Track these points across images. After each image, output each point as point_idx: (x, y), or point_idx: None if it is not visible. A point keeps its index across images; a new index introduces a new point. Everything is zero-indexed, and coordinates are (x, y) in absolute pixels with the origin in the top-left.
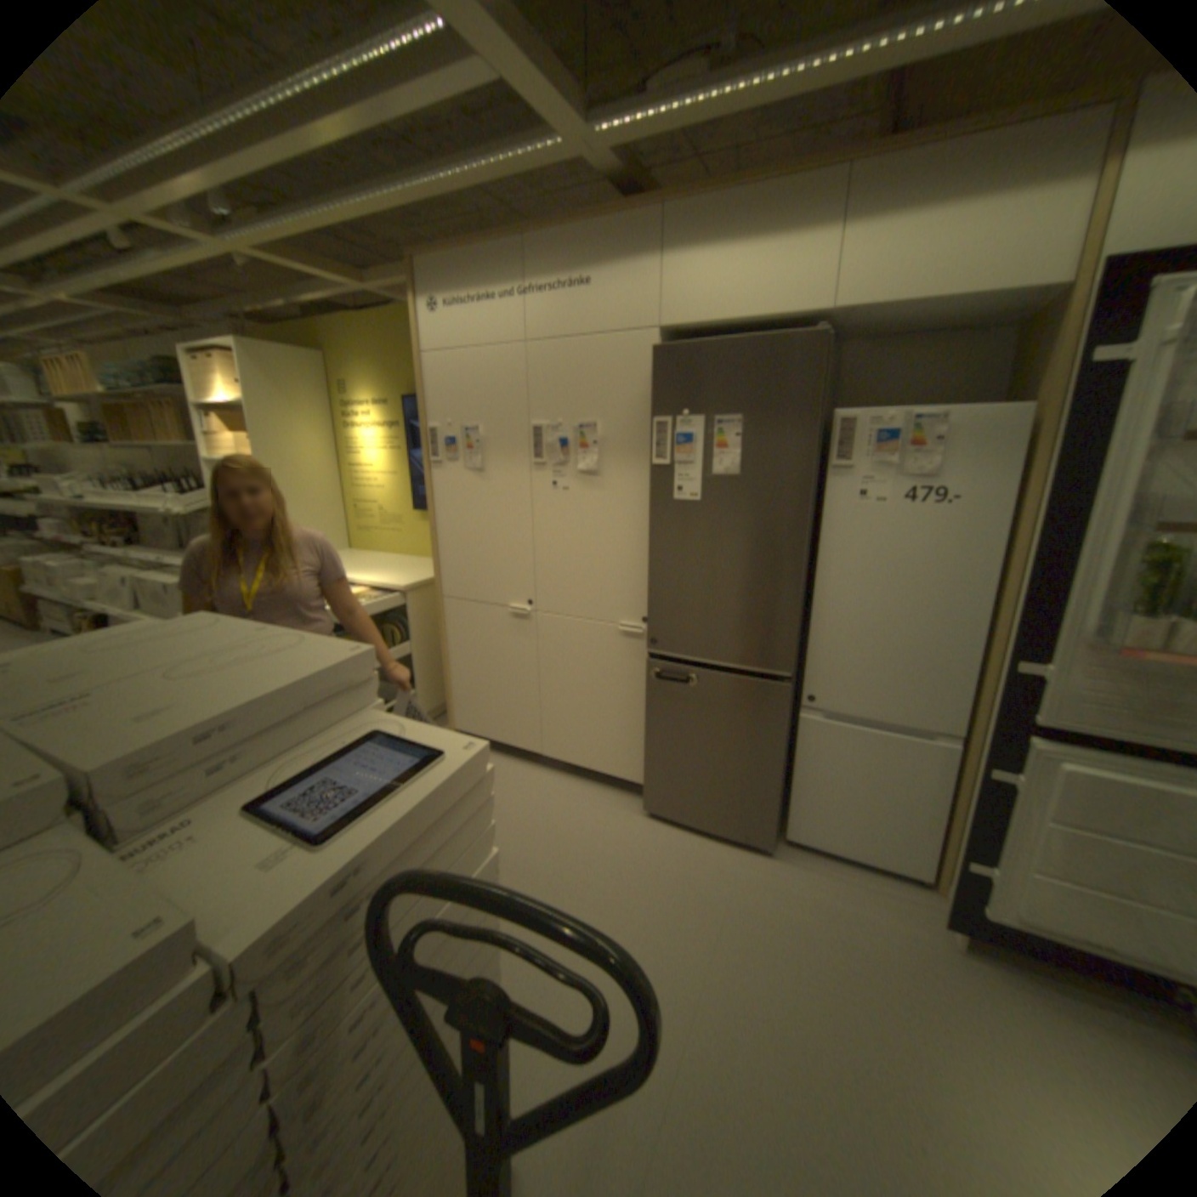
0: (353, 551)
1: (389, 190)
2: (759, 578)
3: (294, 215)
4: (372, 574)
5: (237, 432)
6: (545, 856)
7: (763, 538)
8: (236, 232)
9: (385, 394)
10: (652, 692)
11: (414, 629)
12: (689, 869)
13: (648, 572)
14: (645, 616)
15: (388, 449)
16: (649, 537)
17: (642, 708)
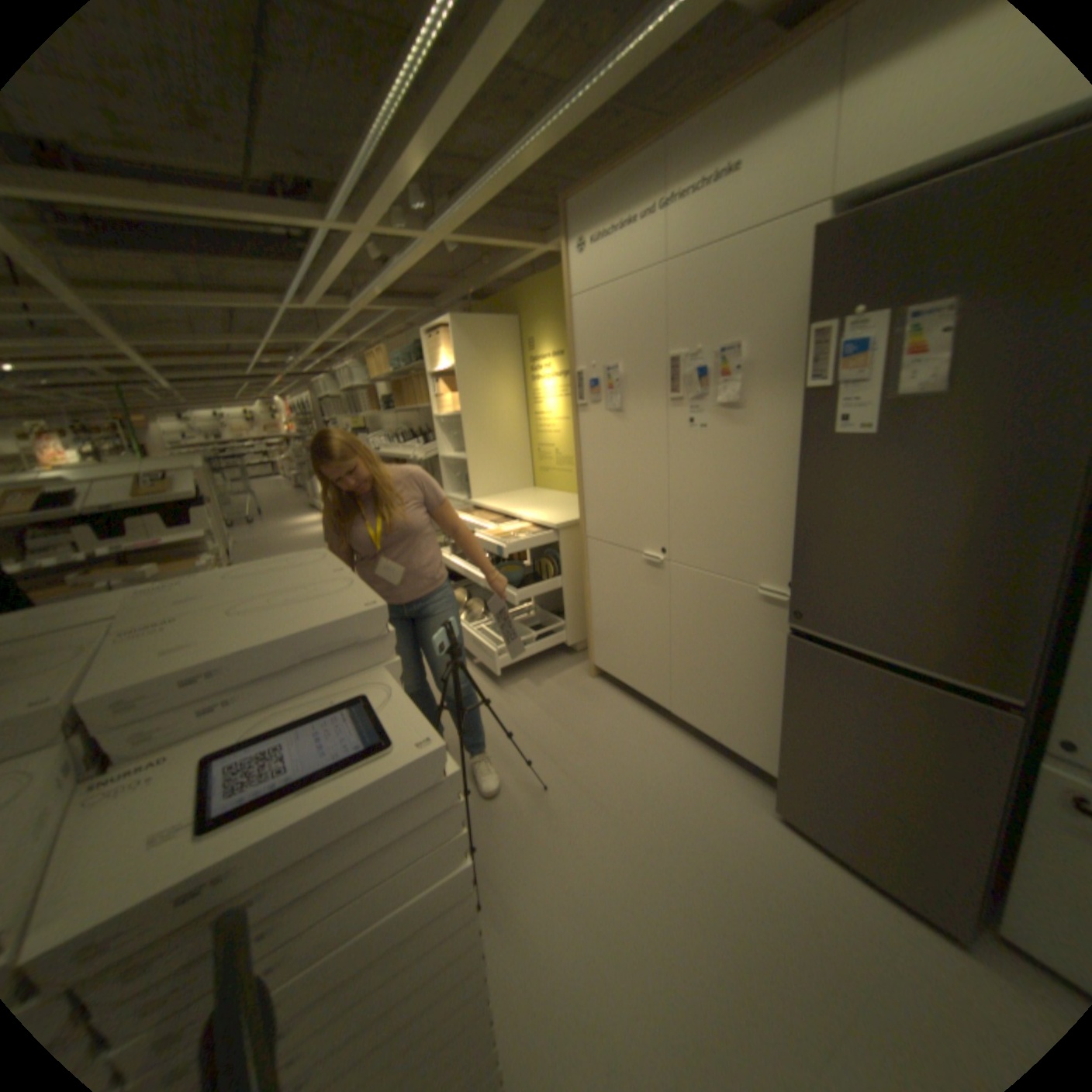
0: (535, 489)
1: (533, 135)
2: (973, 548)
3: (469, 191)
4: (536, 512)
5: (455, 392)
6: (648, 827)
7: (985, 486)
8: (436, 222)
9: (562, 345)
10: (794, 677)
11: (565, 564)
12: (823, 914)
13: (800, 526)
14: (793, 581)
15: (563, 396)
16: (803, 482)
17: (784, 691)
